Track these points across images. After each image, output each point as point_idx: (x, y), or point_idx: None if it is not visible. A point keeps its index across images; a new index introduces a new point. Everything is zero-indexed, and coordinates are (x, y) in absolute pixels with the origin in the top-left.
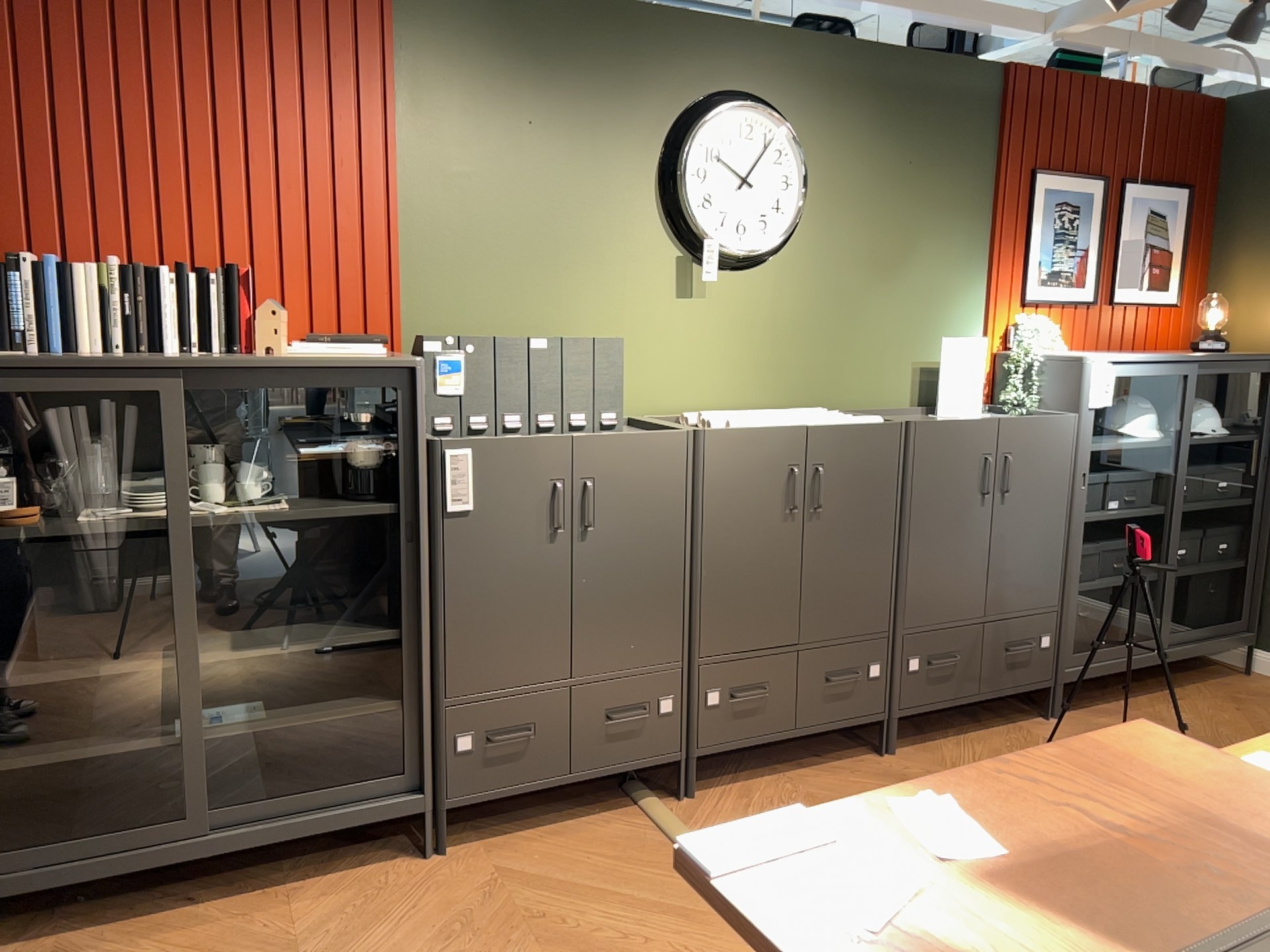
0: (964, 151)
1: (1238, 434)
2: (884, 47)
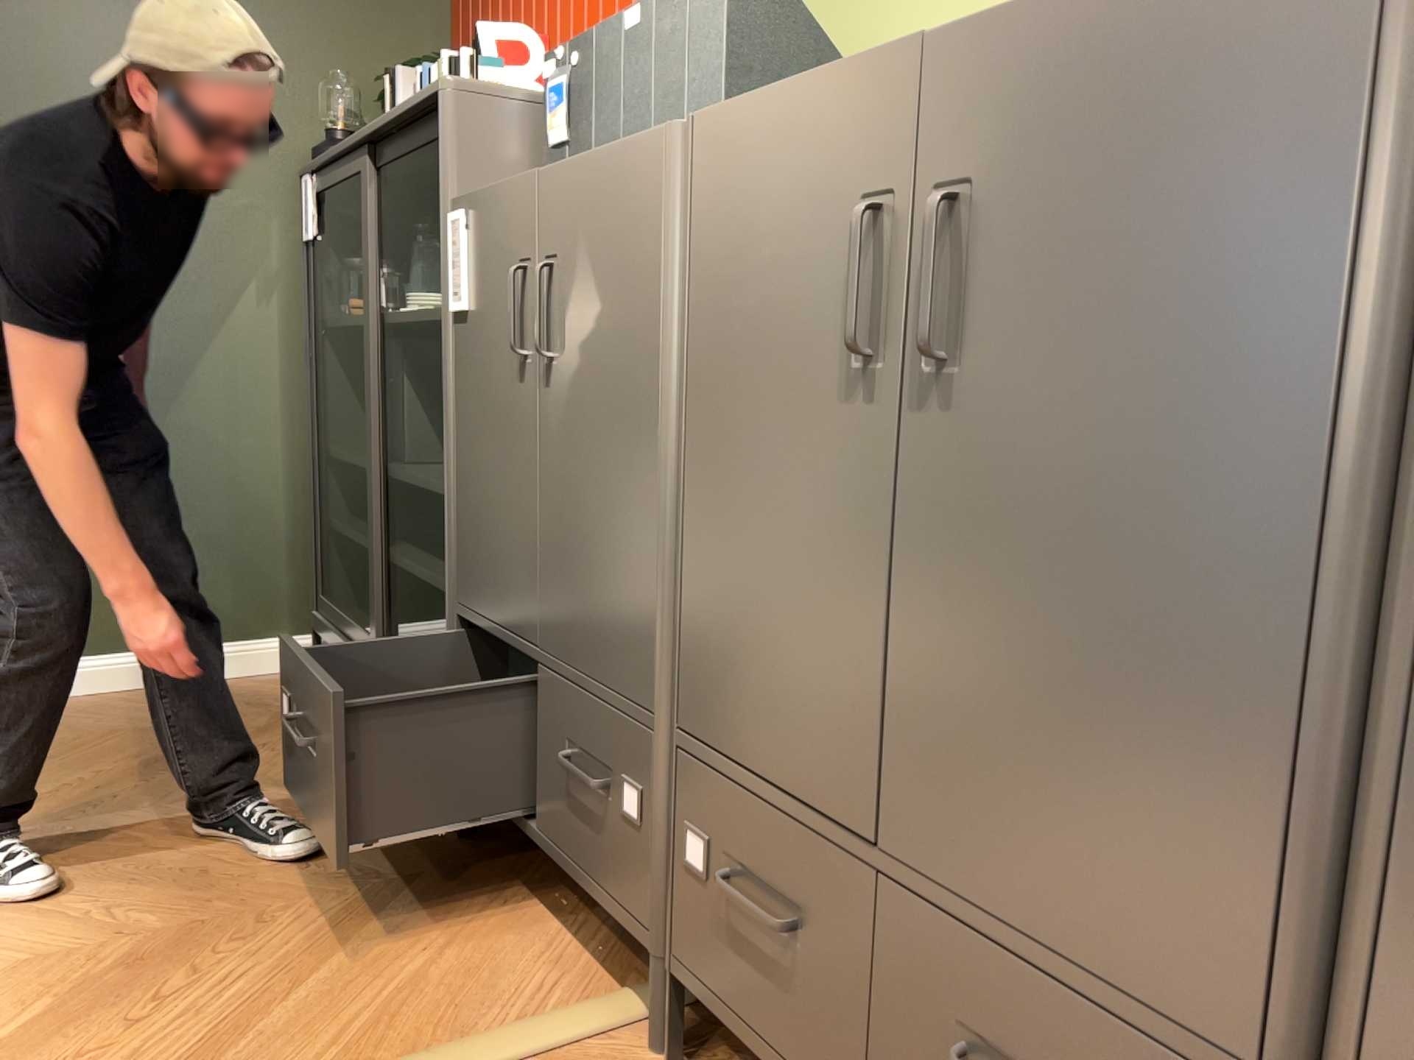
0: None
1: None
2: None
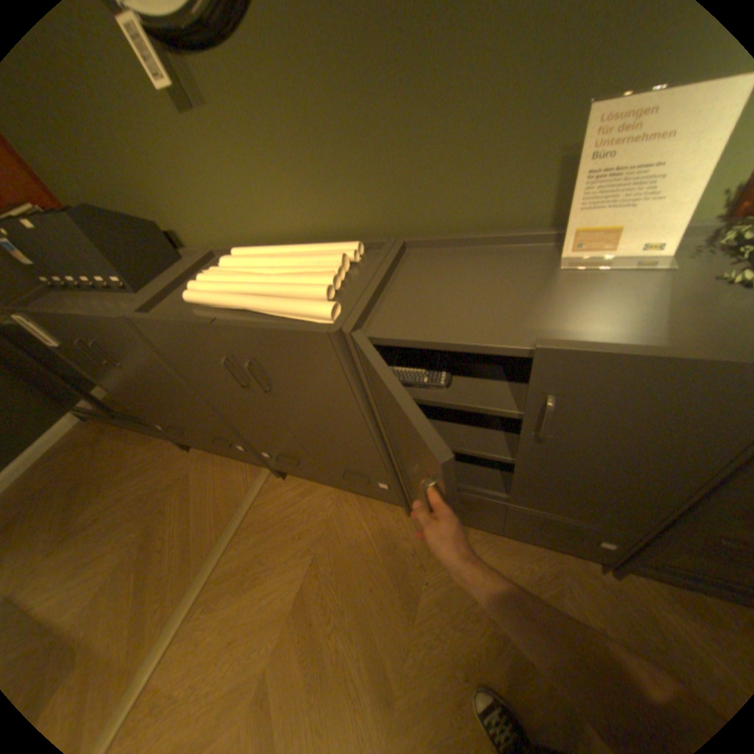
0: None
1: None
2: None
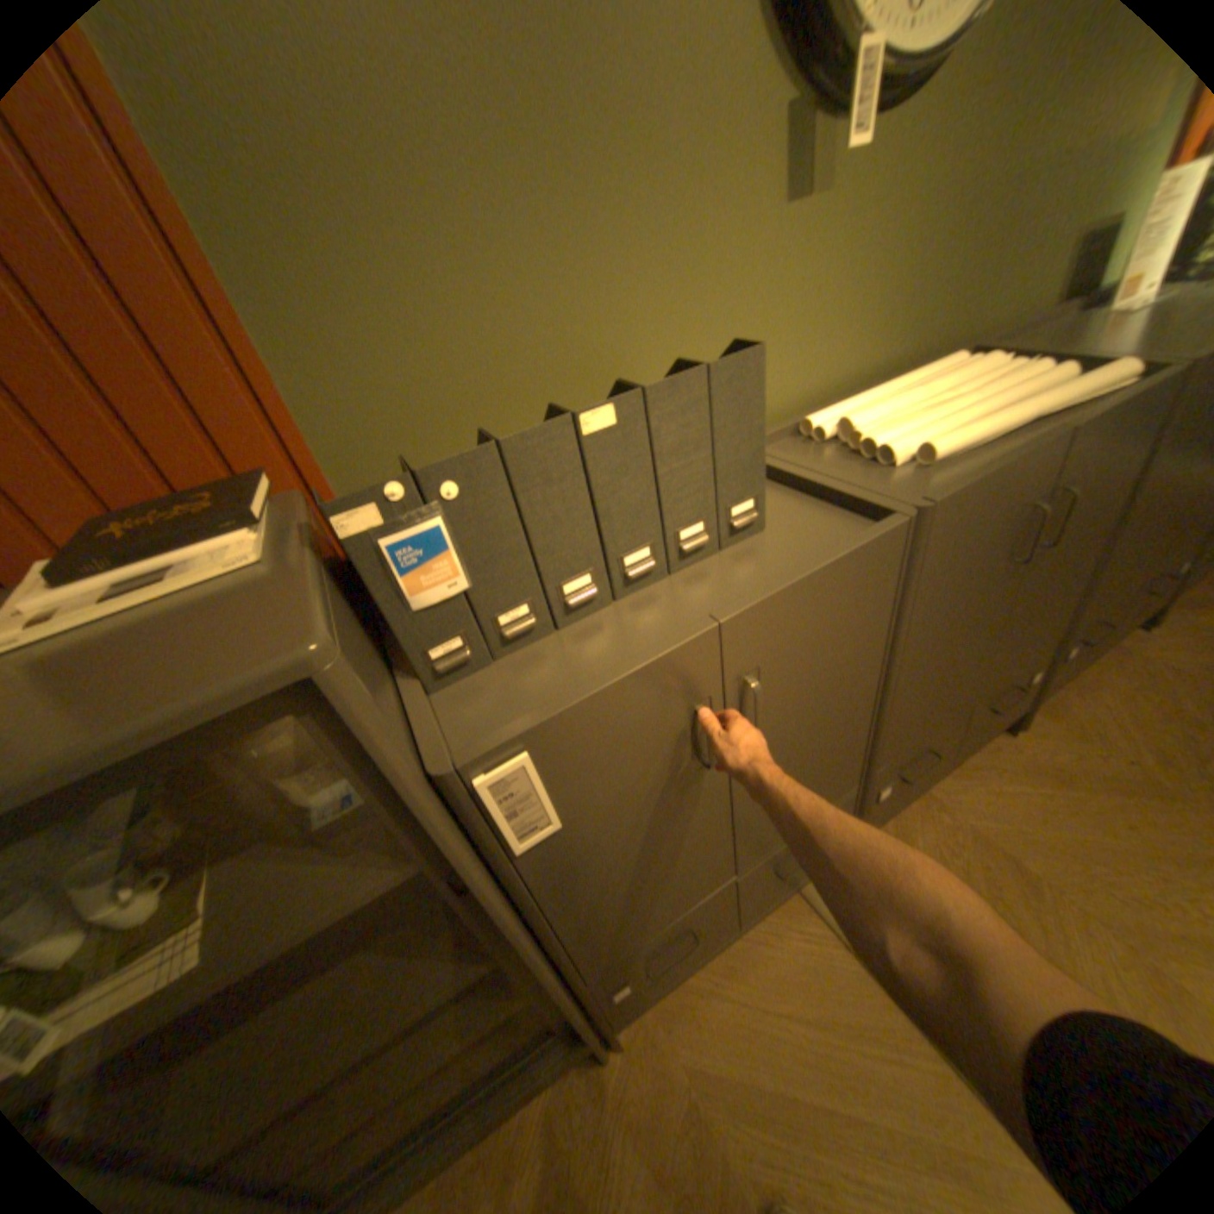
0: None
1: None
2: None
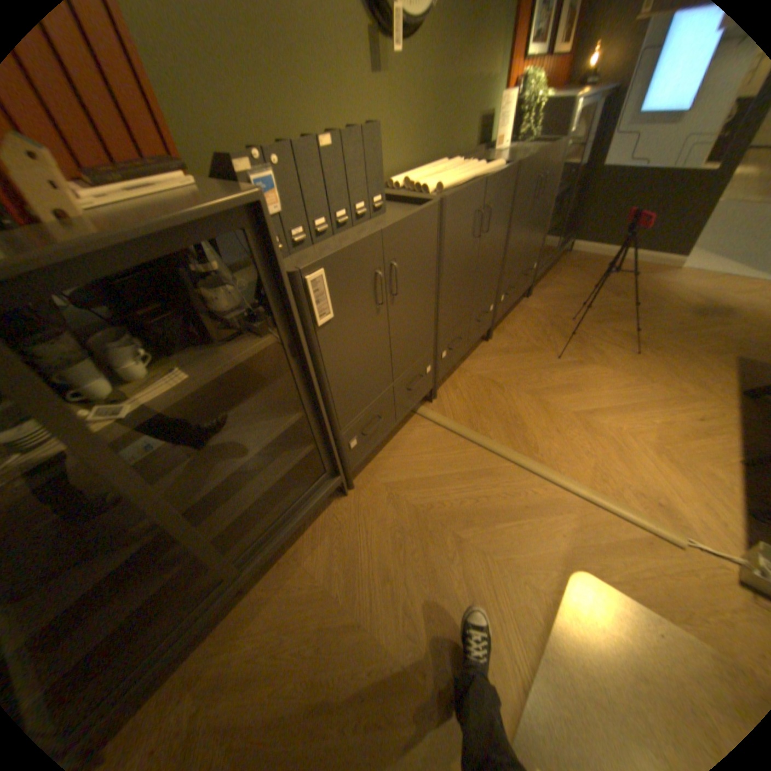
0: None
1: (586, 135)
2: None
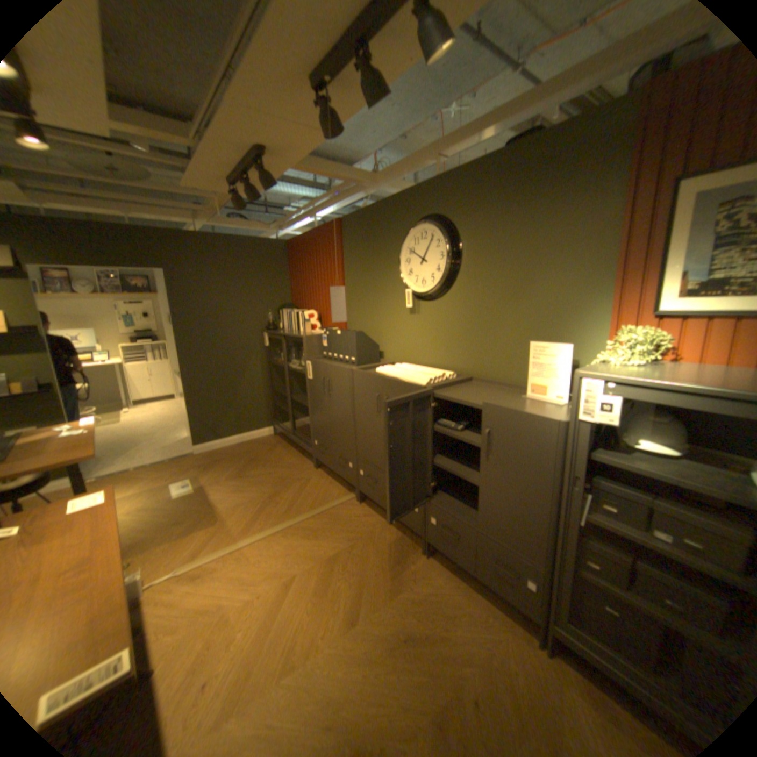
0: (586, 191)
1: None
2: (510, 146)
